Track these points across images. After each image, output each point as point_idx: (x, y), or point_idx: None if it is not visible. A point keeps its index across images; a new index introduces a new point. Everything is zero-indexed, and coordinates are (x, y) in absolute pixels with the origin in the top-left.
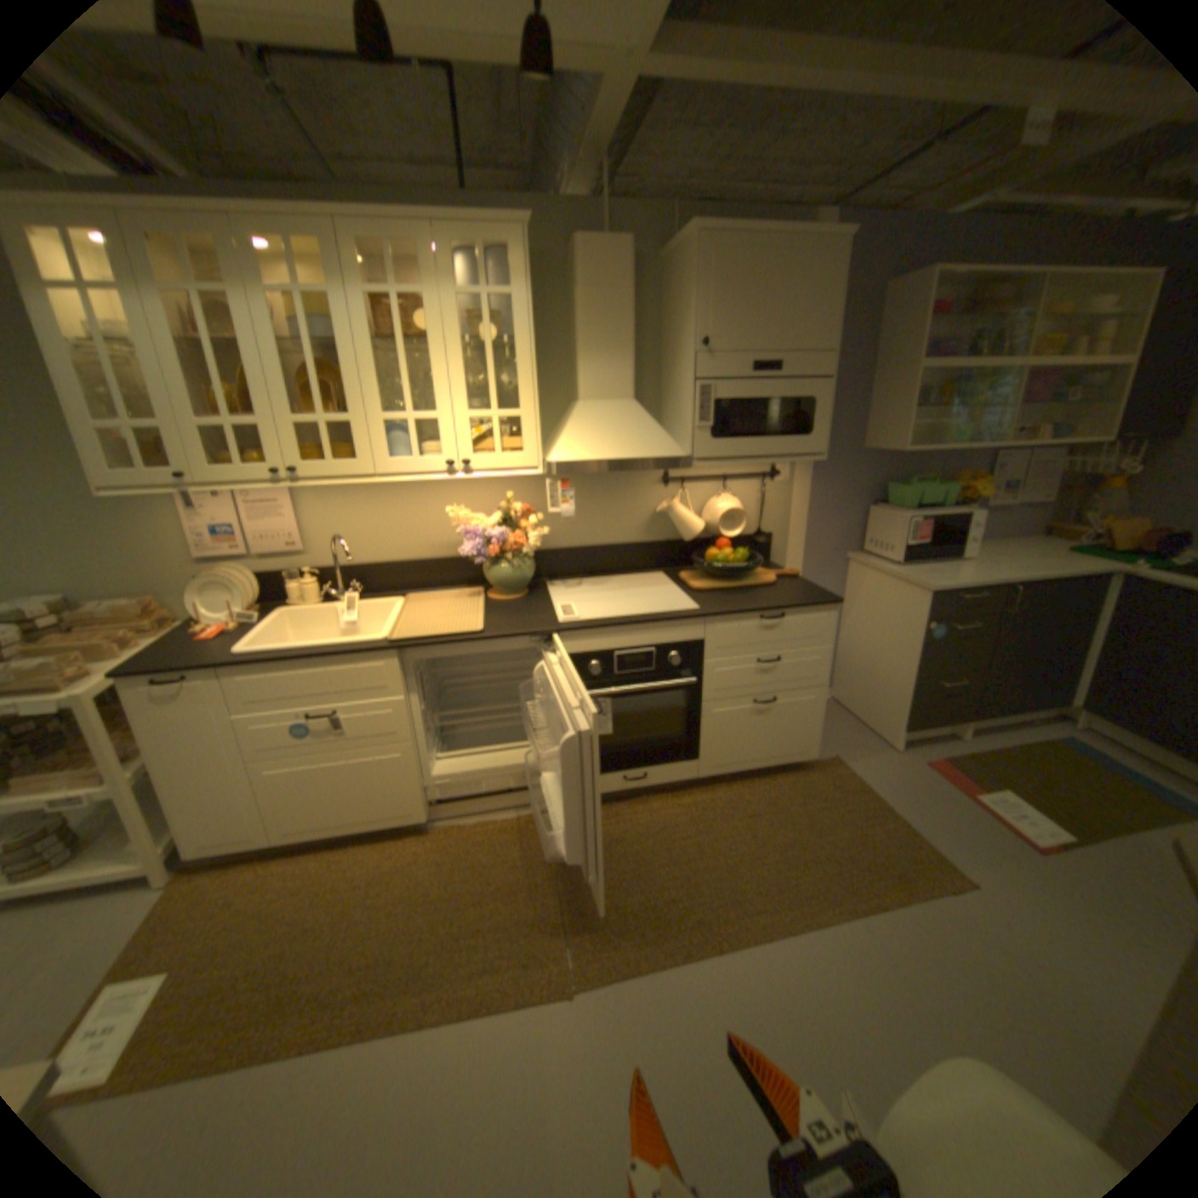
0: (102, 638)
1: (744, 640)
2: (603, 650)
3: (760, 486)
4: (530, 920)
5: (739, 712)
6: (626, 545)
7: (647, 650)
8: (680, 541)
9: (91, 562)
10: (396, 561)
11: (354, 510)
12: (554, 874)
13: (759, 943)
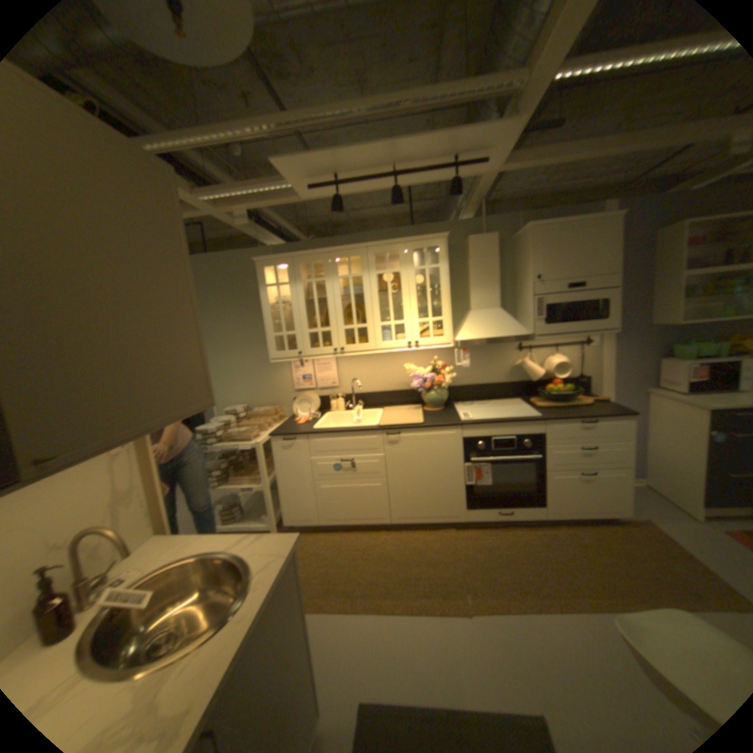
0: (263, 421)
1: (572, 435)
2: (486, 437)
3: (581, 349)
4: (447, 578)
5: (572, 480)
6: (499, 383)
7: (511, 438)
8: (531, 381)
9: (259, 390)
10: (379, 391)
11: (362, 366)
12: (460, 558)
13: (587, 612)
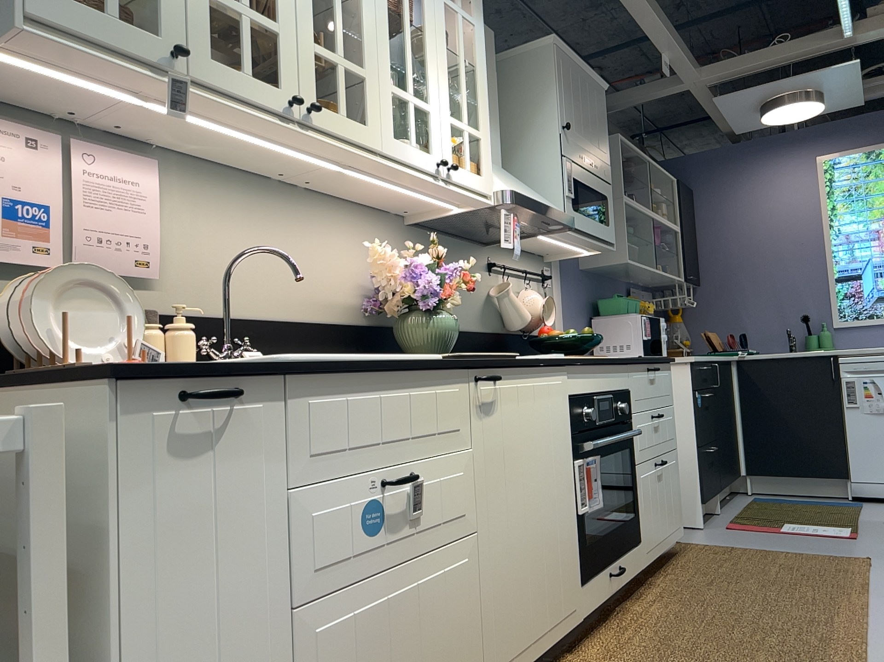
0: None
1: (645, 392)
2: (582, 397)
3: (542, 287)
4: None
5: (652, 476)
6: (473, 332)
7: (608, 397)
8: (505, 334)
9: None
10: (274, 318)
11: (231, 228)
12: None
13: (864, 628)
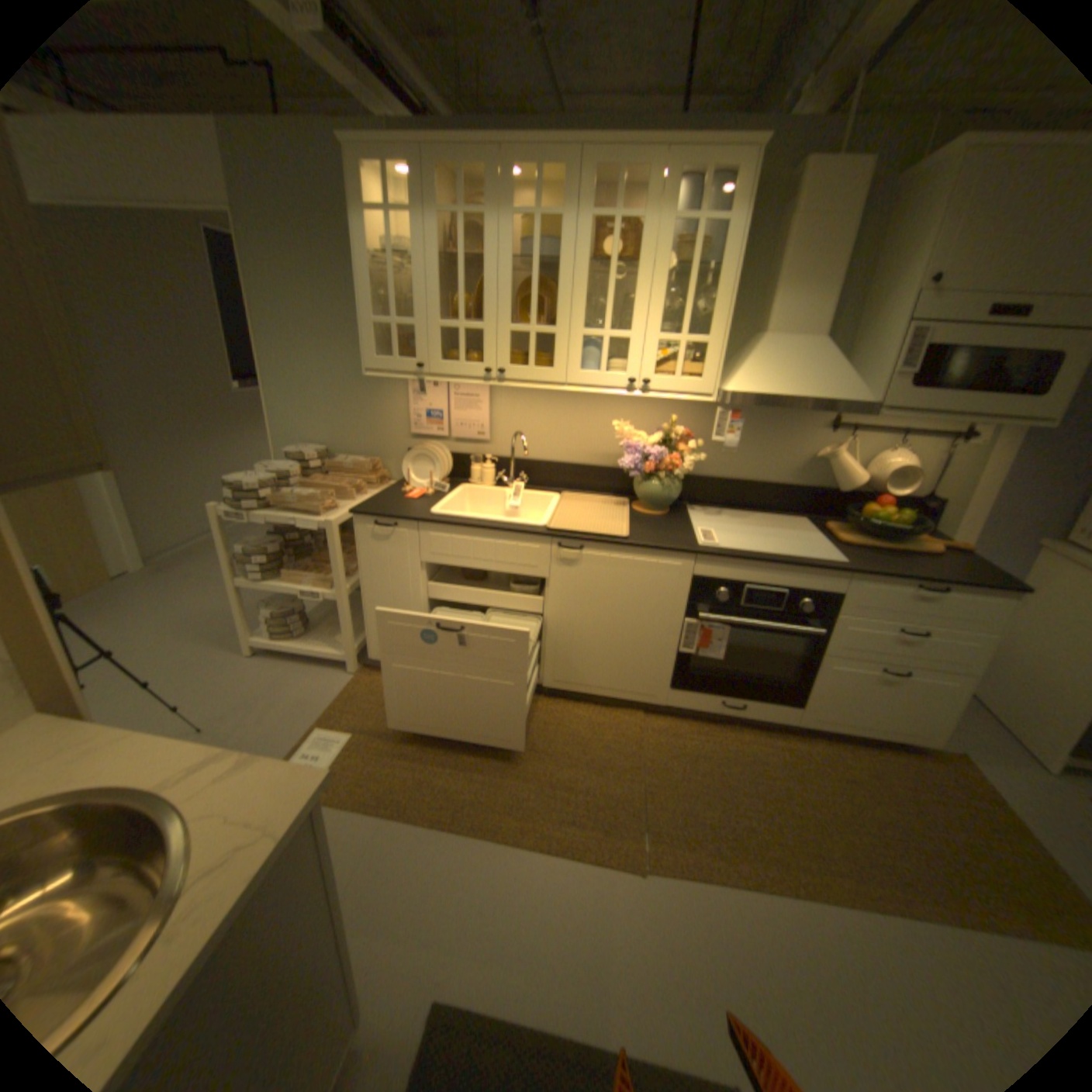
0: (347, 482)
1: (893, 605)
2: (735, 580)
3: (950, 445)
4: (616, 796)
5: (864, 676)
6: (776, 484)
7: (780, 591)
8: (836, 490)
9: (347, 424)
10: (559, 461)
11: (535, 411)
12: (643, 765)
13: (840, 904)
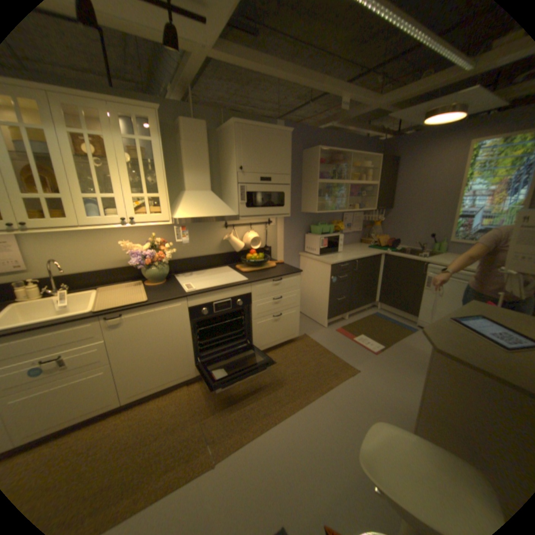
0: None
1: (267, 290)
2: (208, 302)
3: (265, 227)
4: (186, 438)
5: (268, 321)
6: (211, 255)
7: (228, 300)
8: (235, 252)
9: None
10: (89, 271)
11: (61, 245)
12: (194, 413)
13: (289, 415)
